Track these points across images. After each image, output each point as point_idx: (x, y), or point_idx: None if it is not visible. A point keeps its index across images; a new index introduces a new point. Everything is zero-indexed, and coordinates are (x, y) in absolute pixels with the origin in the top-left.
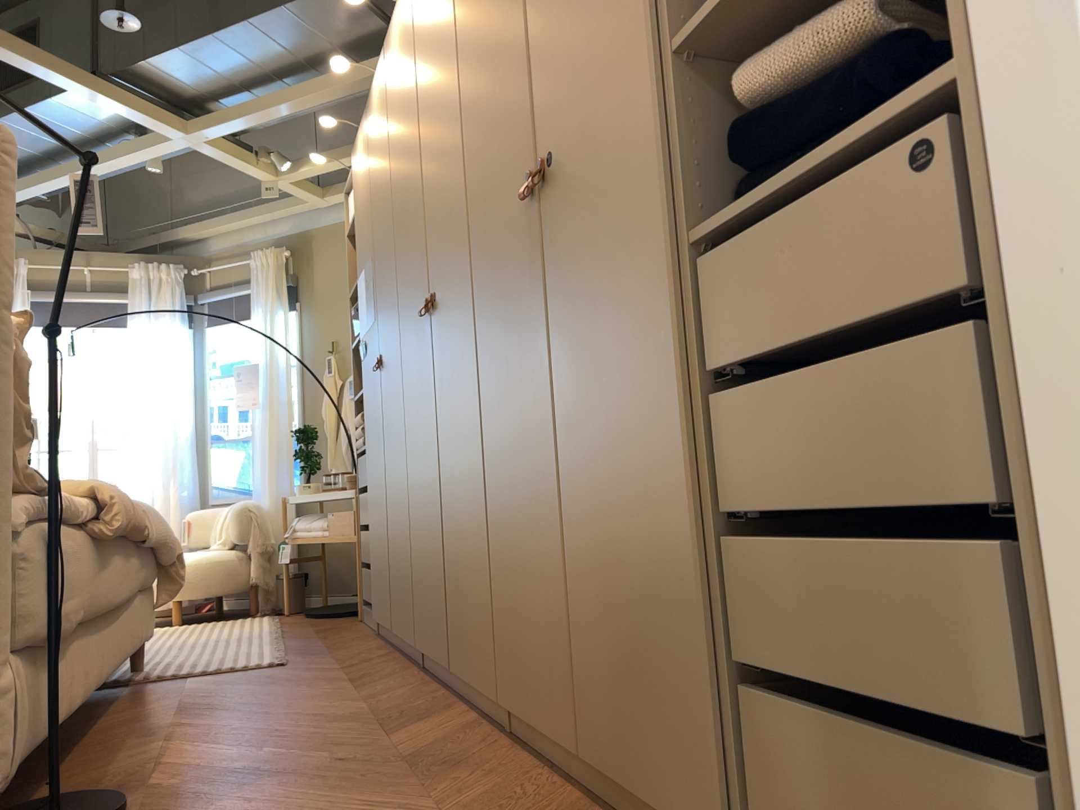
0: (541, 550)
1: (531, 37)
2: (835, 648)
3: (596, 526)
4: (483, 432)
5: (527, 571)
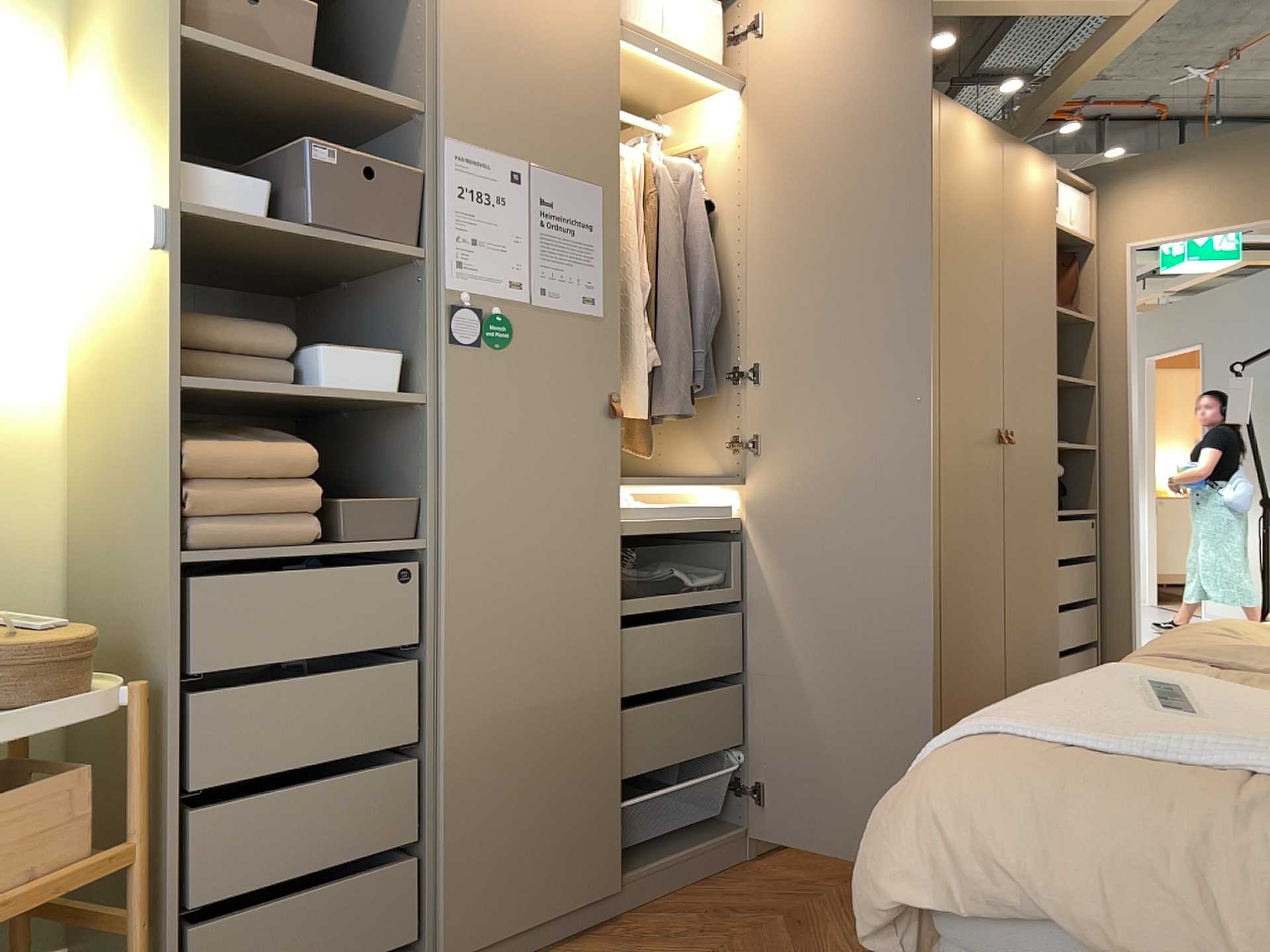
0: (991, 642)
1: (1006, 349)
2: (1082, 638)
3: (1026, 620)
4: (940, 568)
5: (978, 659)
